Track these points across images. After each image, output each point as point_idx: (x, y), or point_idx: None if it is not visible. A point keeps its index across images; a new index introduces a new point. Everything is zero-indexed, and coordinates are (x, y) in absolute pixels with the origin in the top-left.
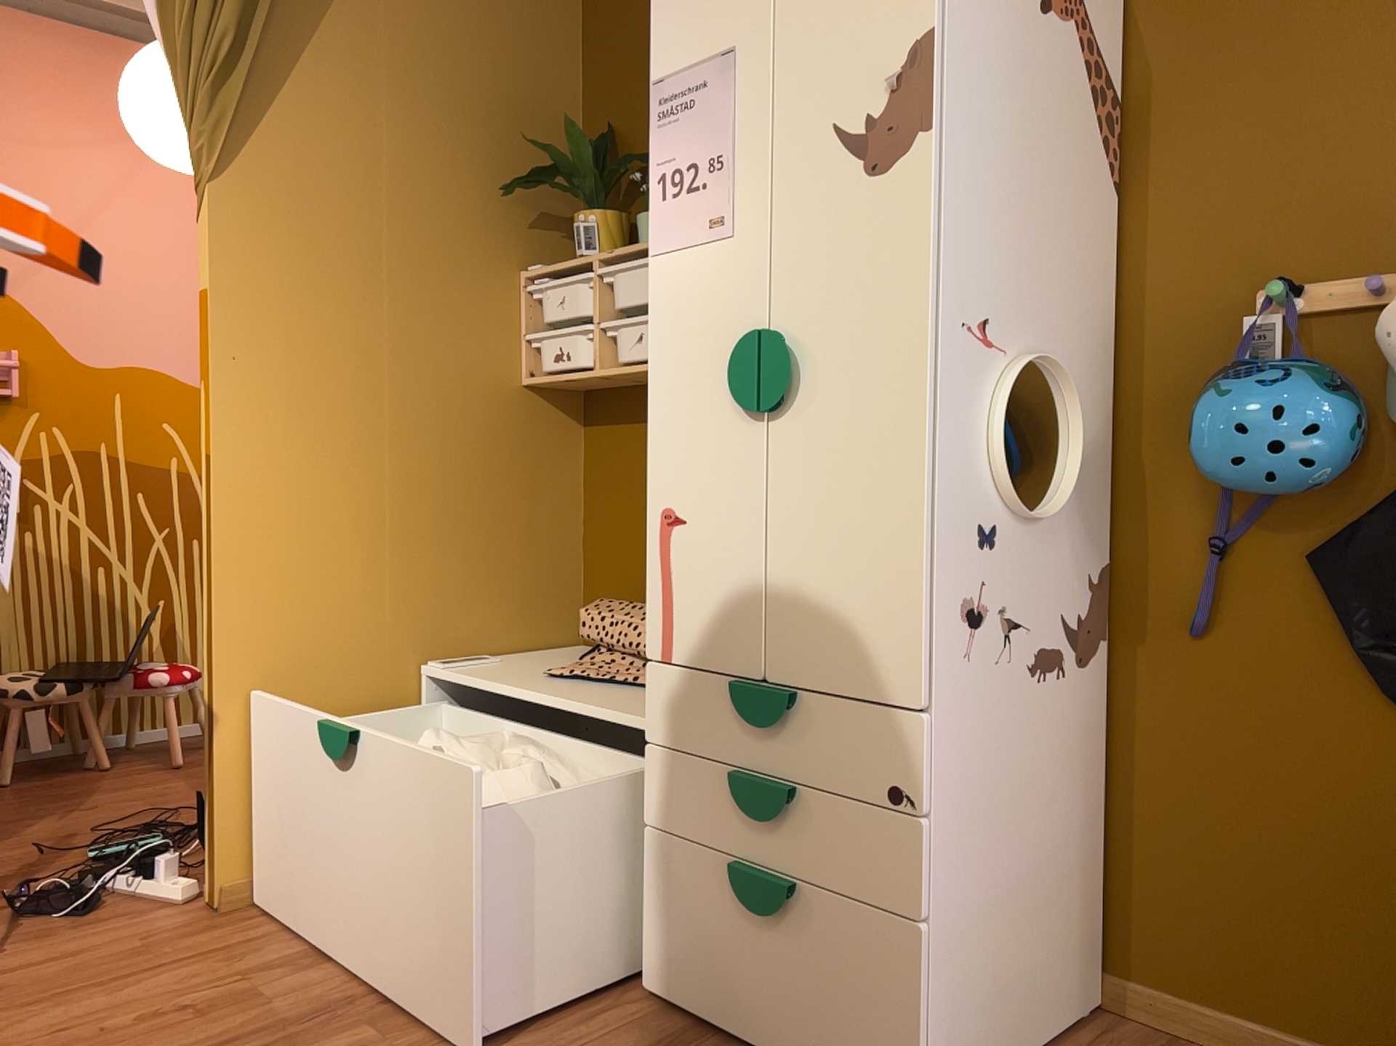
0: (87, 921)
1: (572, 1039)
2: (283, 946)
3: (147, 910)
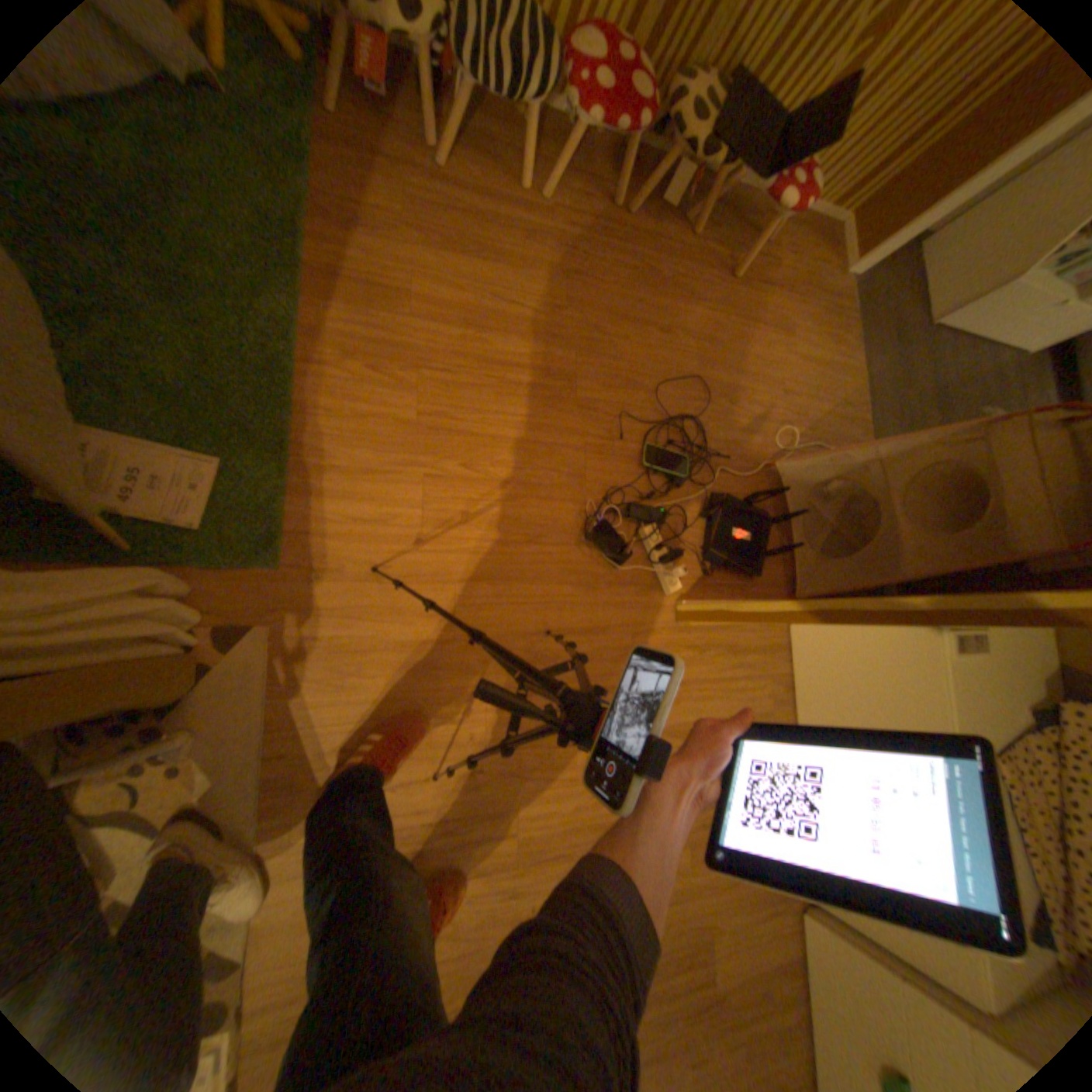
0: (618, 580)
1: (758, 936)
2: (691, 709)
3: (648, 588)
